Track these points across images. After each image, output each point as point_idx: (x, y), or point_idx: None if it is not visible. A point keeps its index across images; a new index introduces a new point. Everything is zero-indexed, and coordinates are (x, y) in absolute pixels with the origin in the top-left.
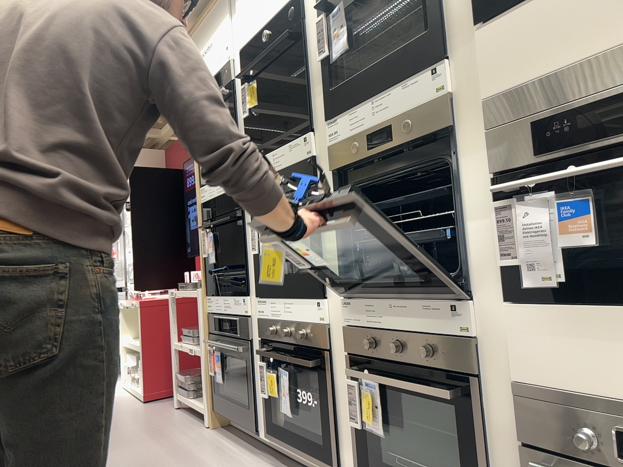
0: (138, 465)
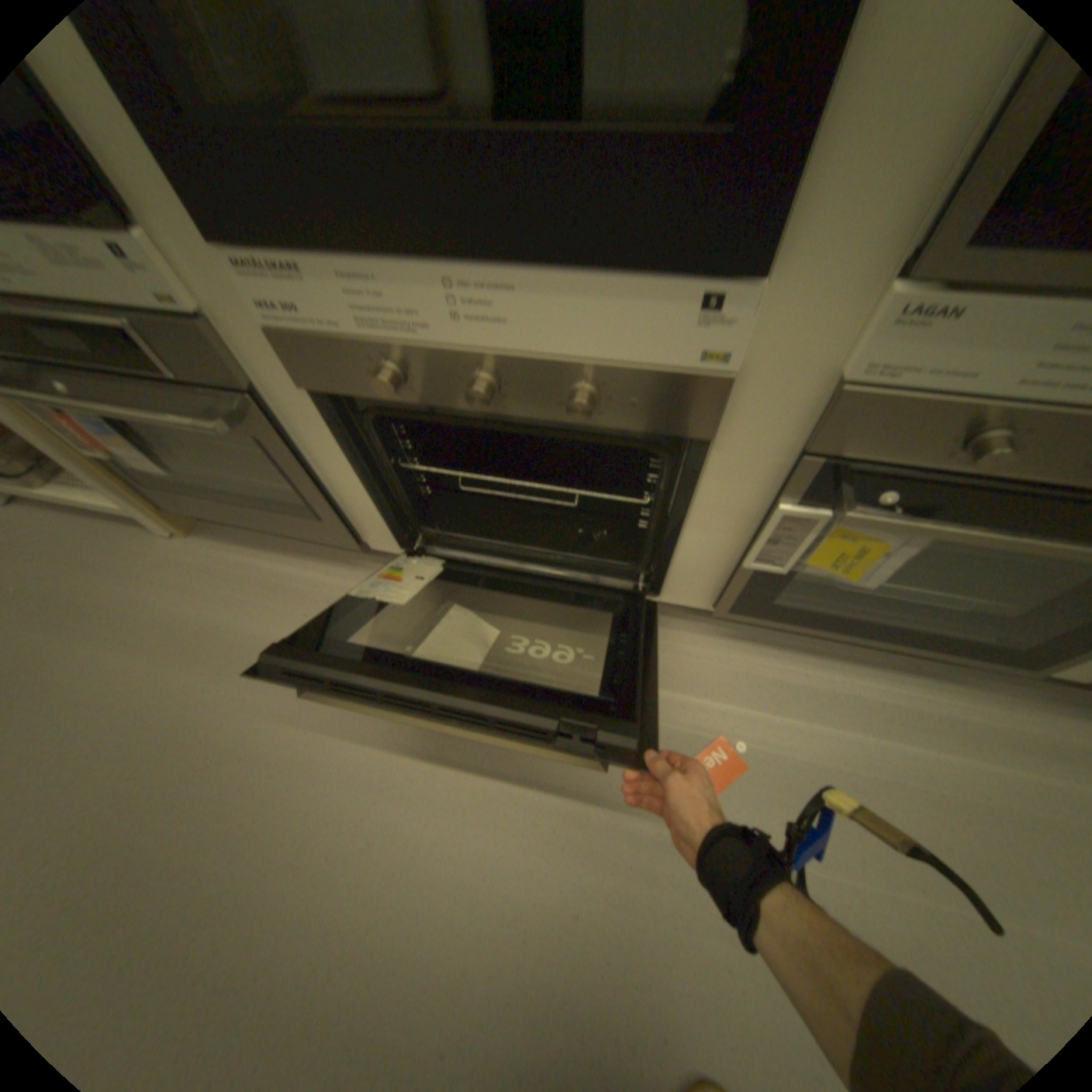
0: (132, 738)
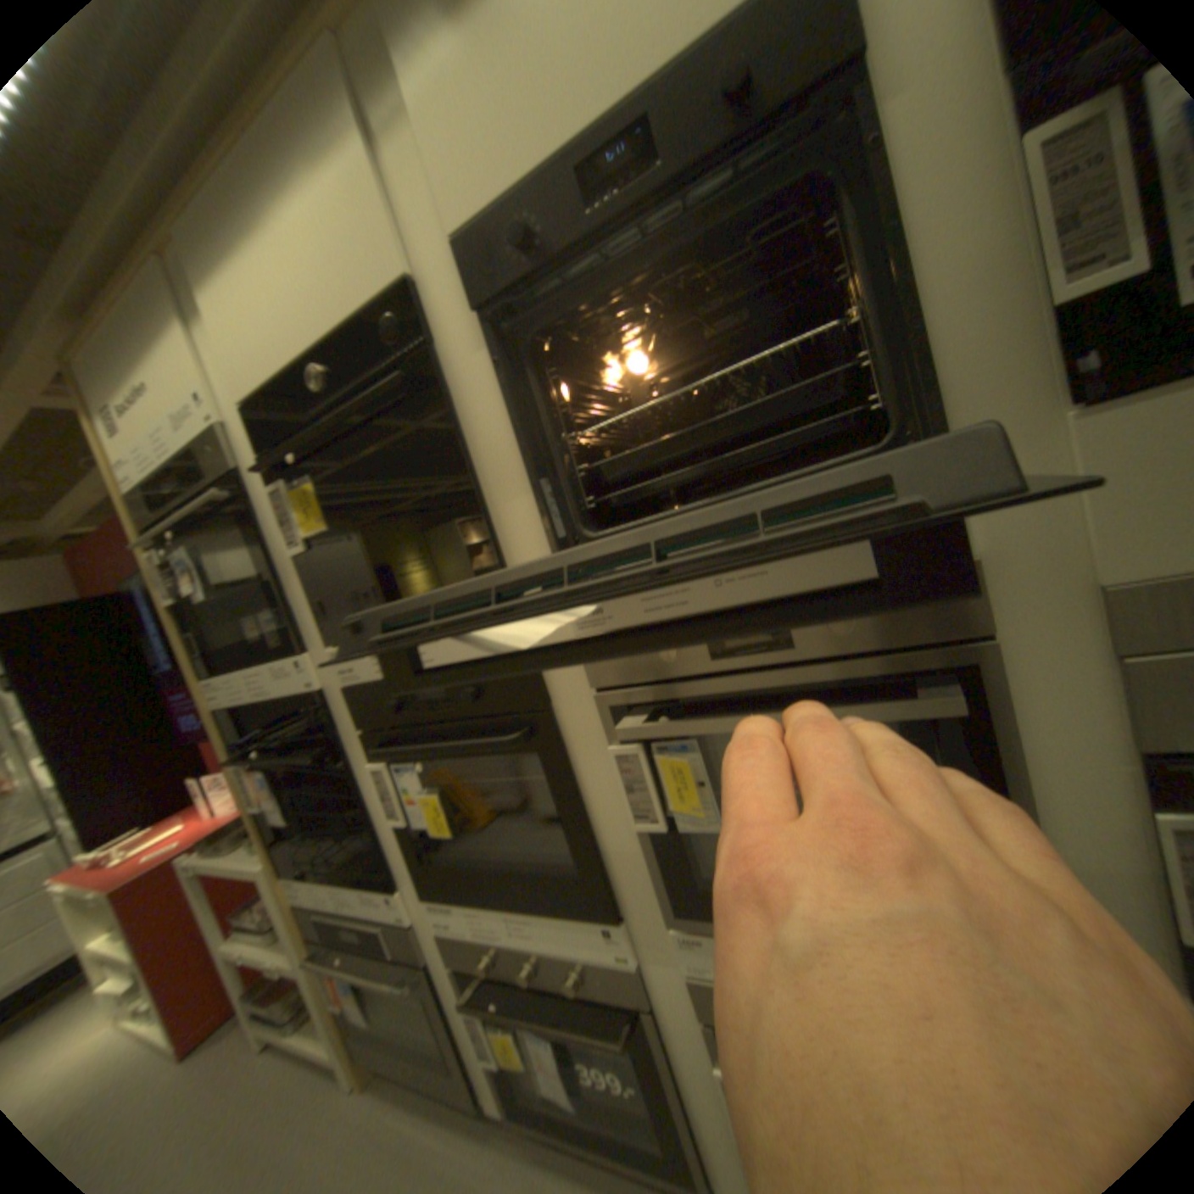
0: None
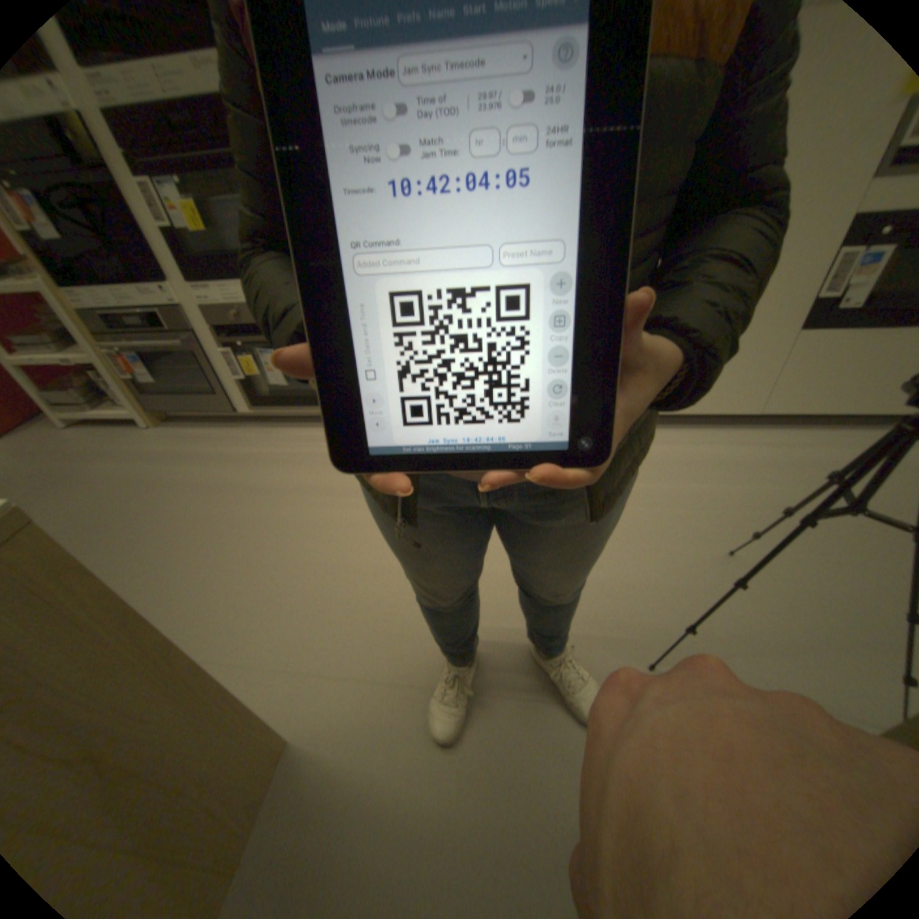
0: (123, 485)
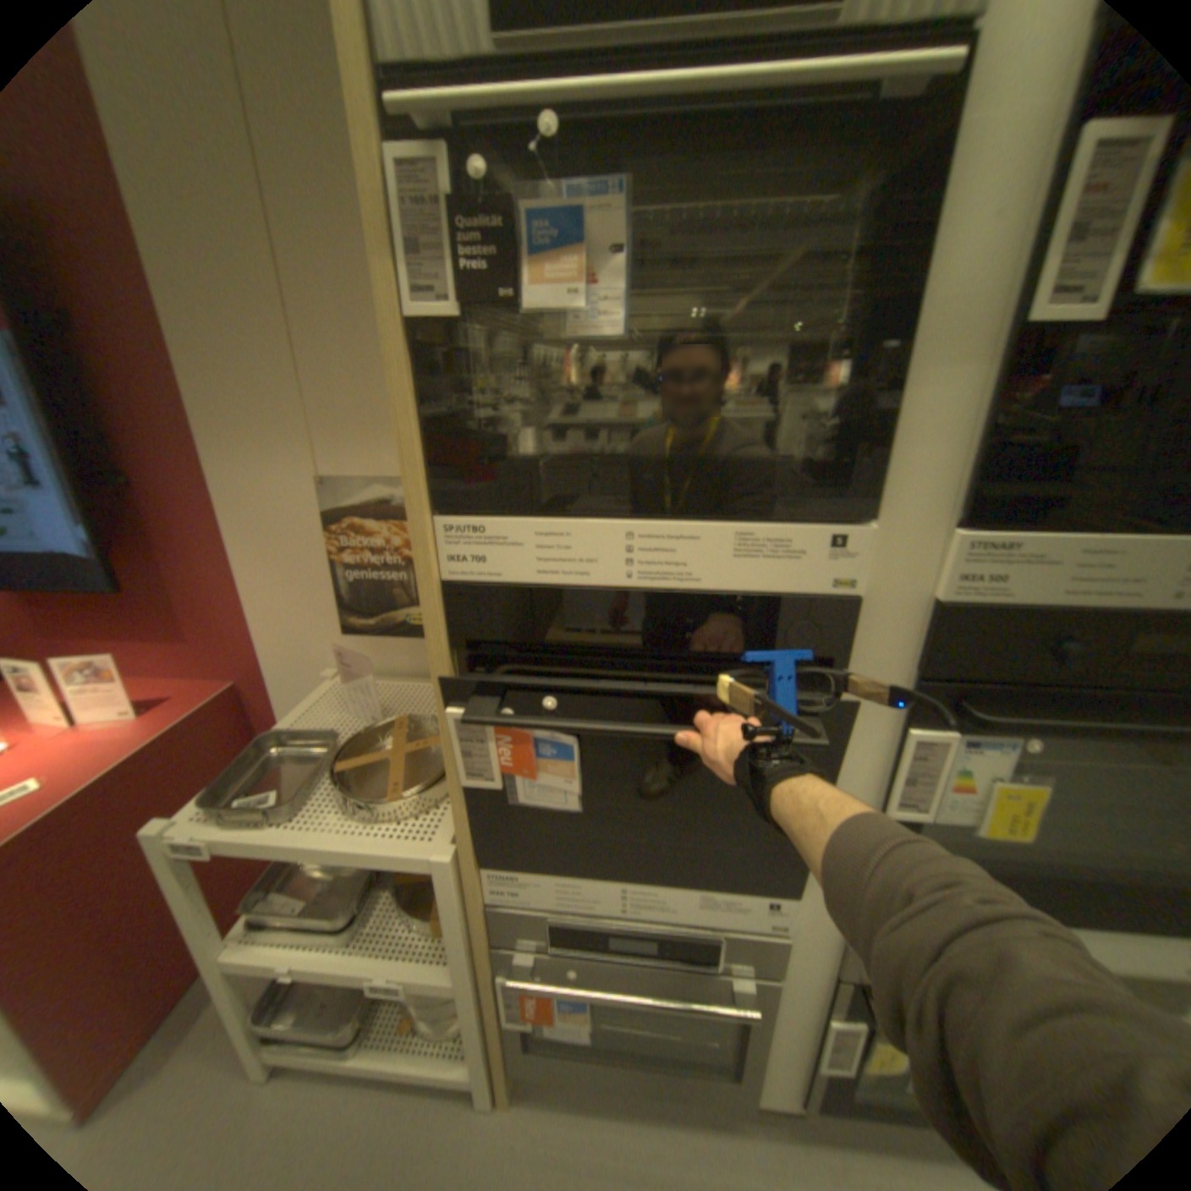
0: None
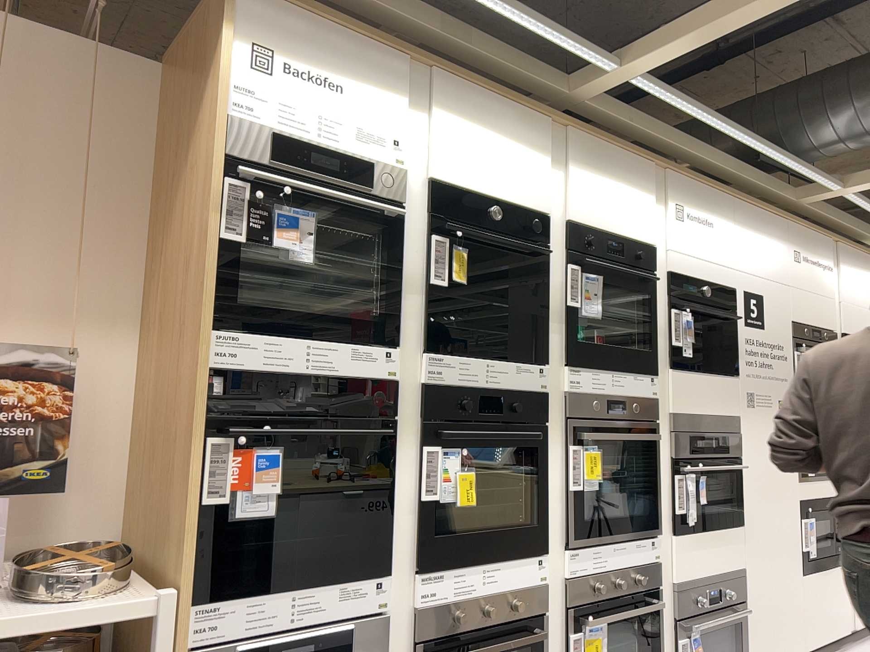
0: None
